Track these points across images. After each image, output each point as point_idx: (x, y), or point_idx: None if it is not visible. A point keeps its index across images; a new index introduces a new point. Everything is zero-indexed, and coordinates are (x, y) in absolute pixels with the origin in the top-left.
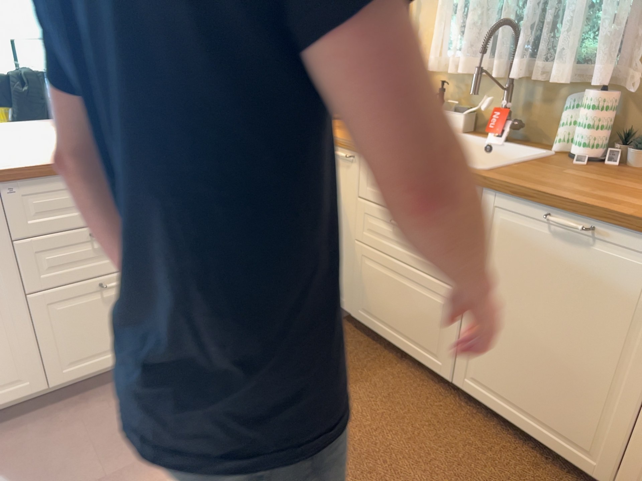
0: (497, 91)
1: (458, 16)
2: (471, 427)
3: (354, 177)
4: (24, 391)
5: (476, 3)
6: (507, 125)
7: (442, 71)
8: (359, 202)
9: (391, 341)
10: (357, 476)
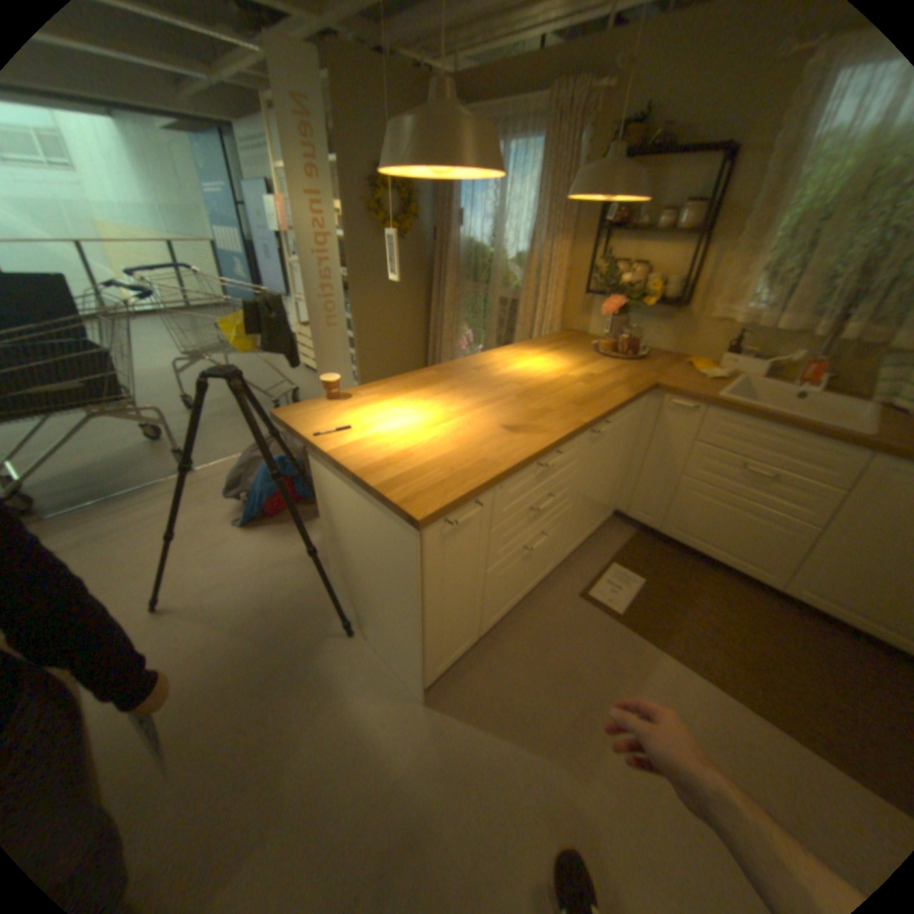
0: (802, 341)
1: (783, 275)
2: (808, 628)
3: (693, 424)
4: (466, 646)
5: (798, 263)
6: (825, 376)
7: (749, 321)
8: (695, 445)
9: (709, 556)
10: (763, 687)
